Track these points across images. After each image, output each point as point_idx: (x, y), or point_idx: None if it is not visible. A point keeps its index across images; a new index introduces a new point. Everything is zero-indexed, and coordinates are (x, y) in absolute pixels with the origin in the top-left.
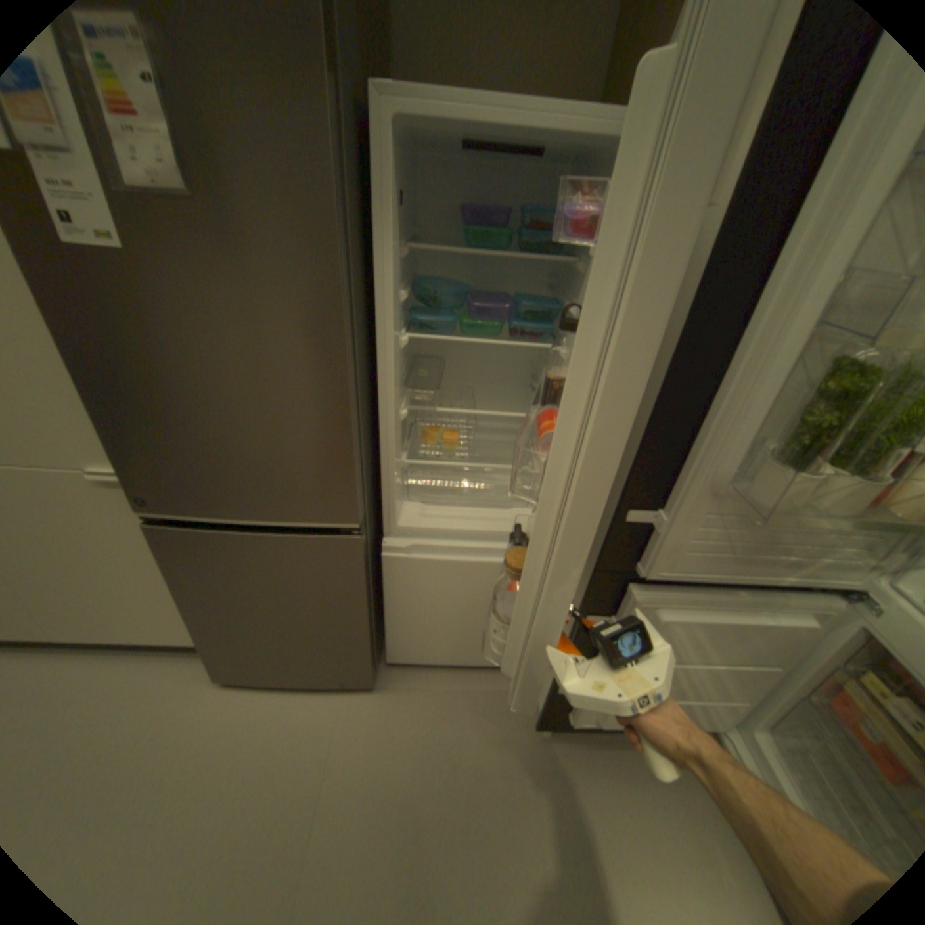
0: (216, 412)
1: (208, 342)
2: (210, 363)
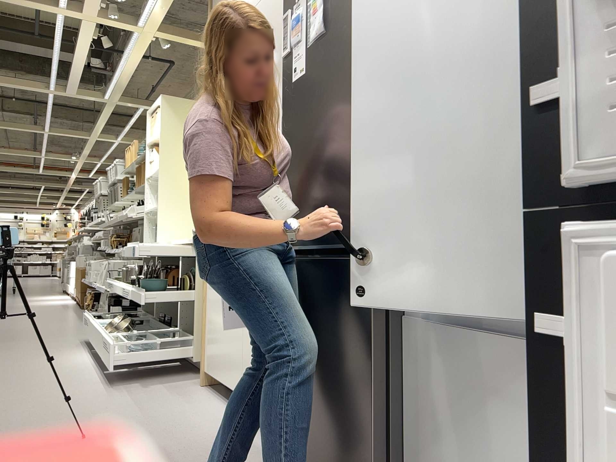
0: (317, 156)
1: (321, 109)
2: (320, 122)
